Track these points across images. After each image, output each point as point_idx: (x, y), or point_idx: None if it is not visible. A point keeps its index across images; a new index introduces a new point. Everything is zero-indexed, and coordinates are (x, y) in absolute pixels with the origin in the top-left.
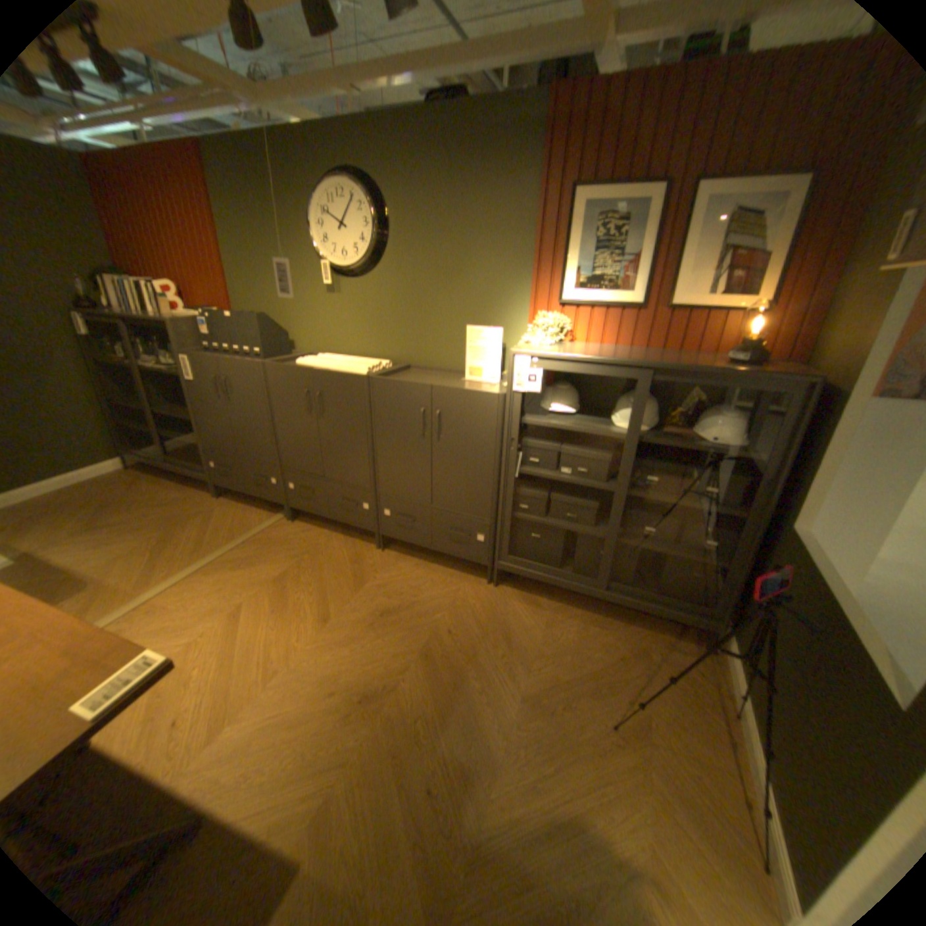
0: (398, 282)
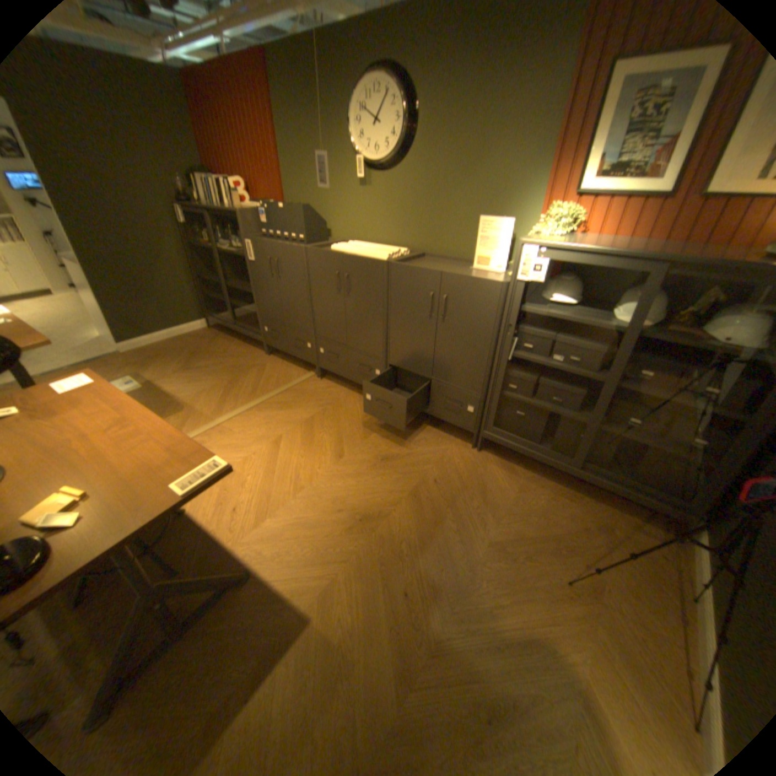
0: (422, 175)
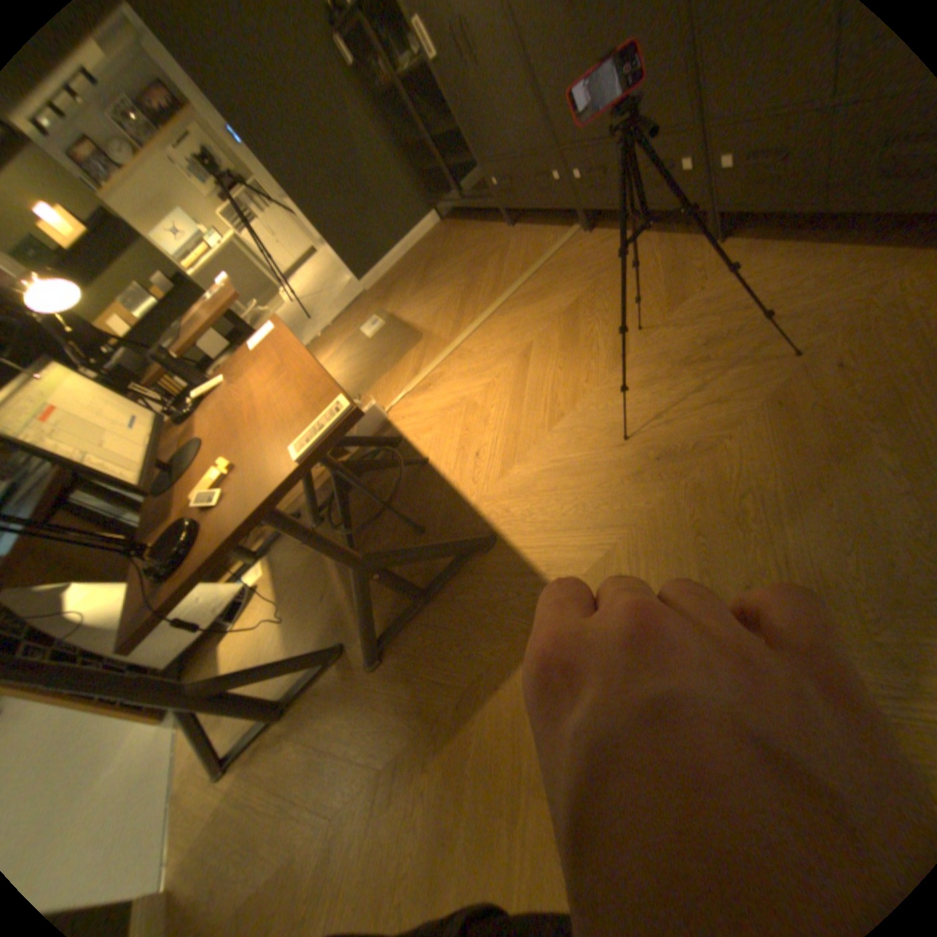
0: None
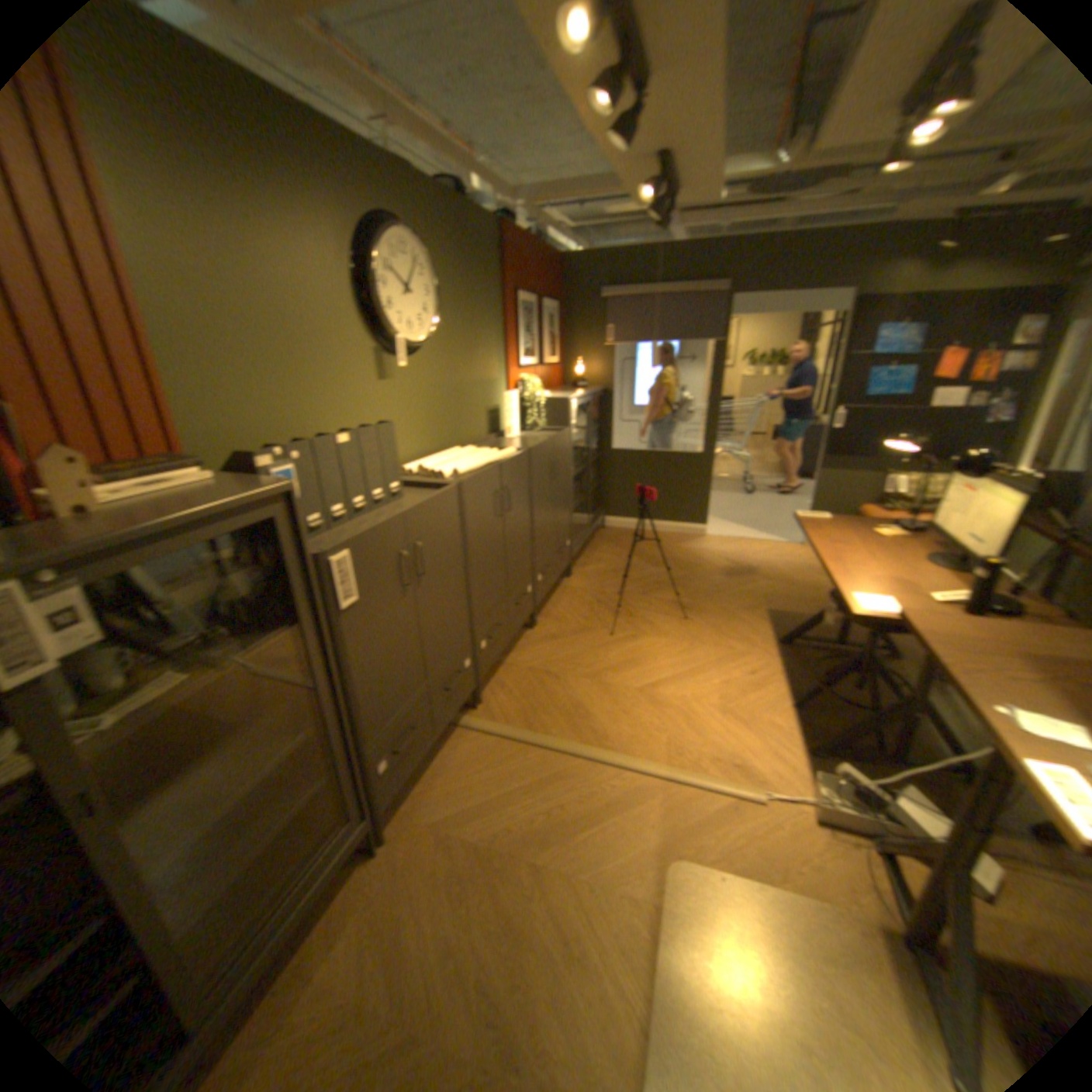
0: (444, 359)
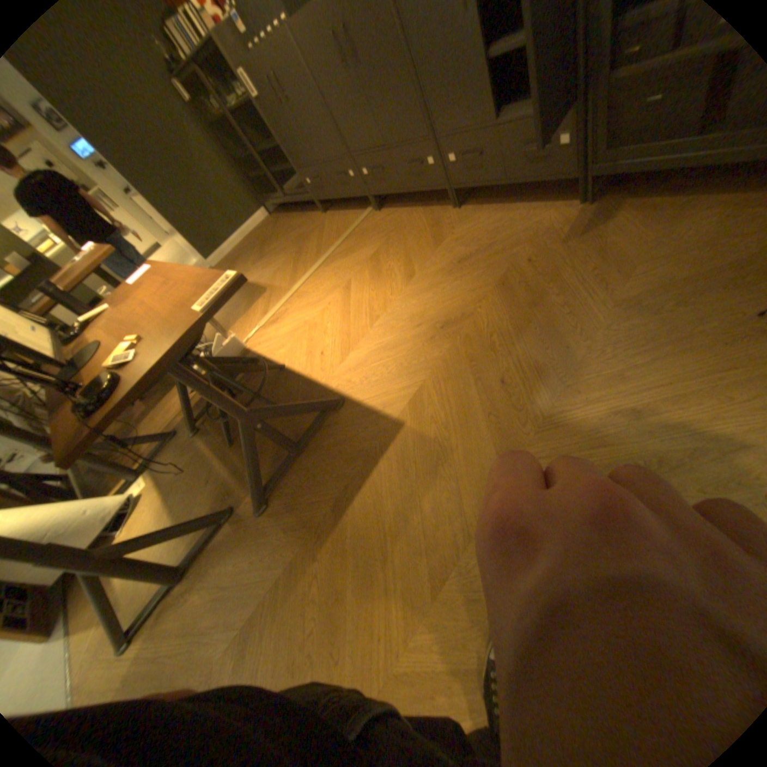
0: None
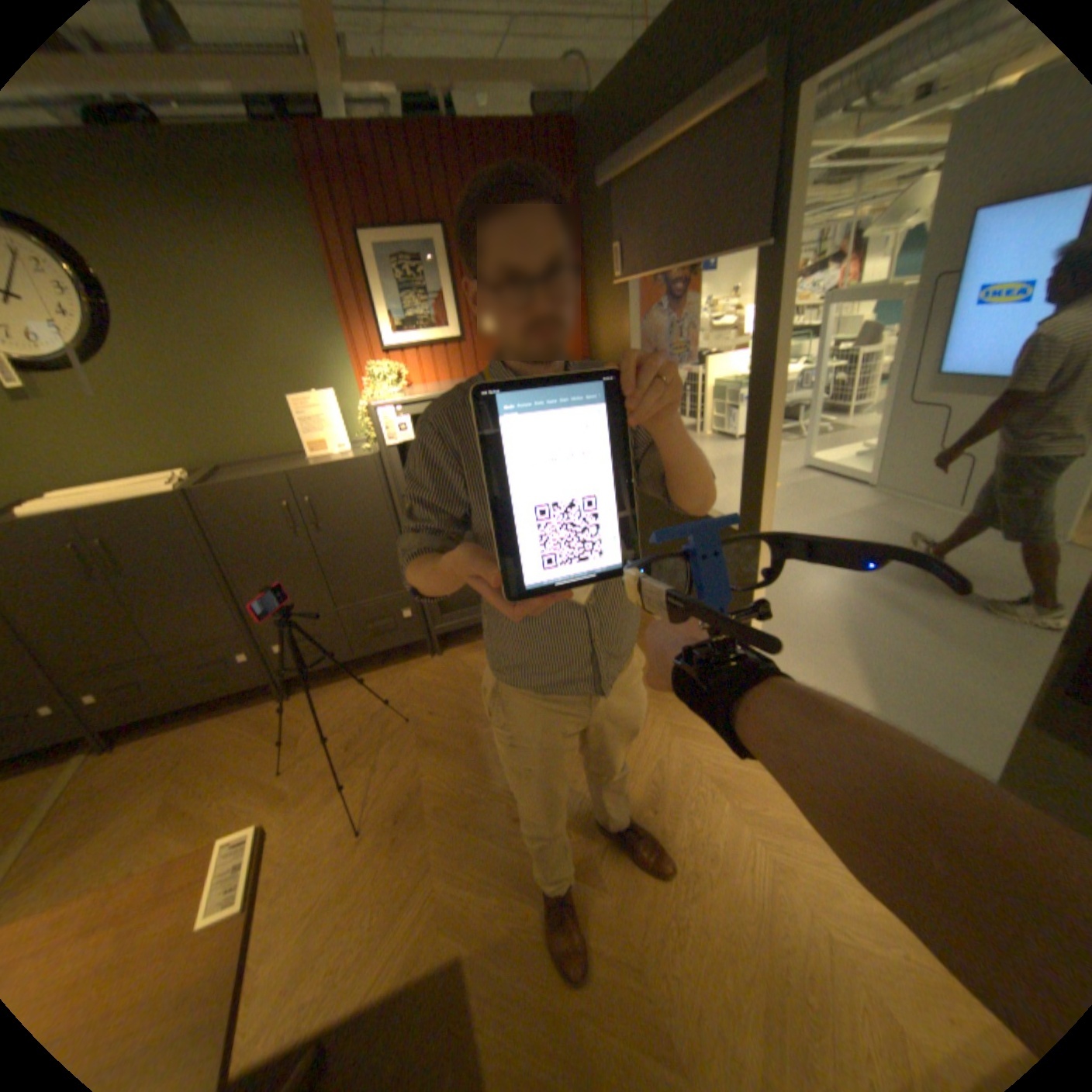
0: (153, 364)
